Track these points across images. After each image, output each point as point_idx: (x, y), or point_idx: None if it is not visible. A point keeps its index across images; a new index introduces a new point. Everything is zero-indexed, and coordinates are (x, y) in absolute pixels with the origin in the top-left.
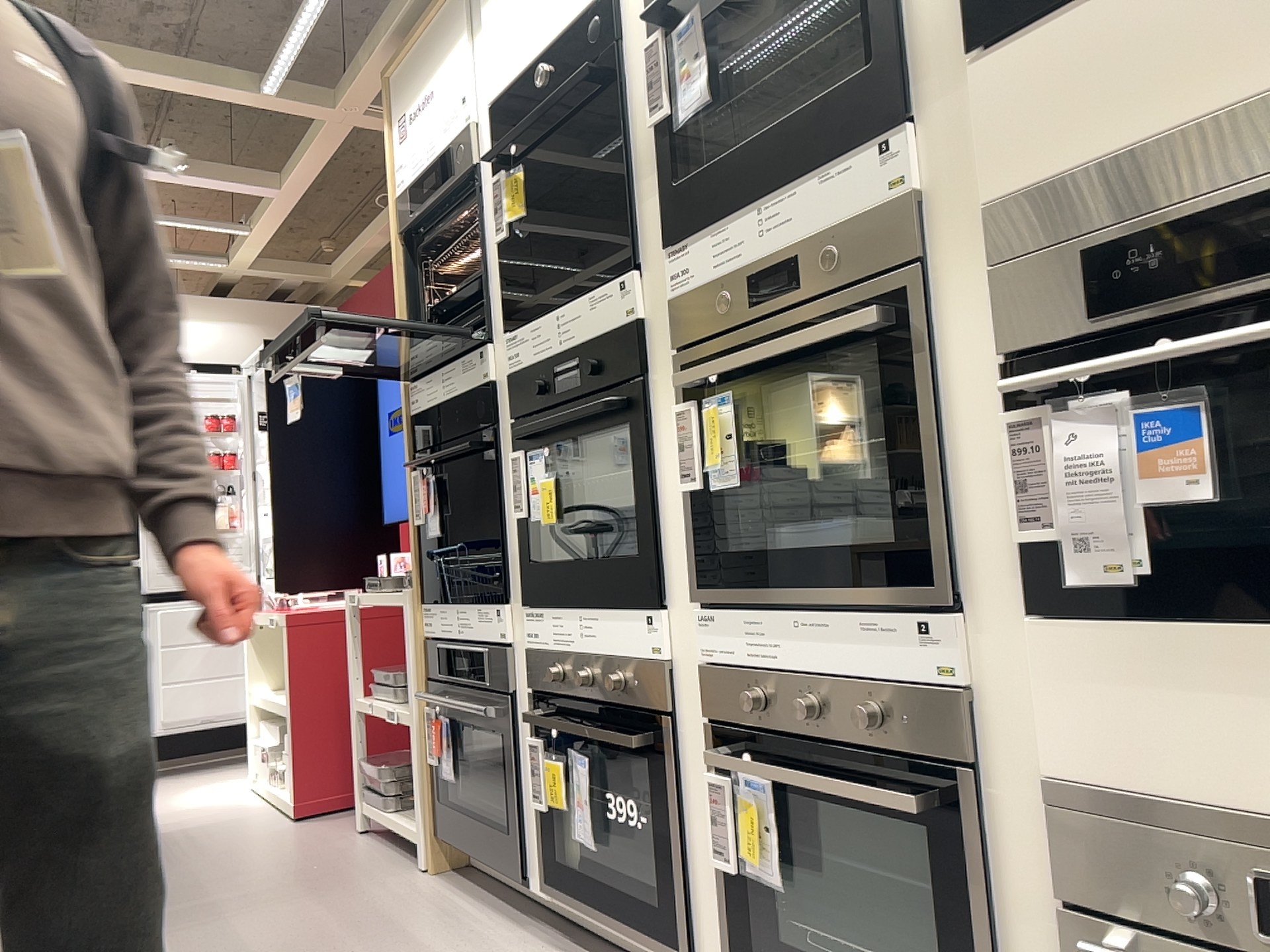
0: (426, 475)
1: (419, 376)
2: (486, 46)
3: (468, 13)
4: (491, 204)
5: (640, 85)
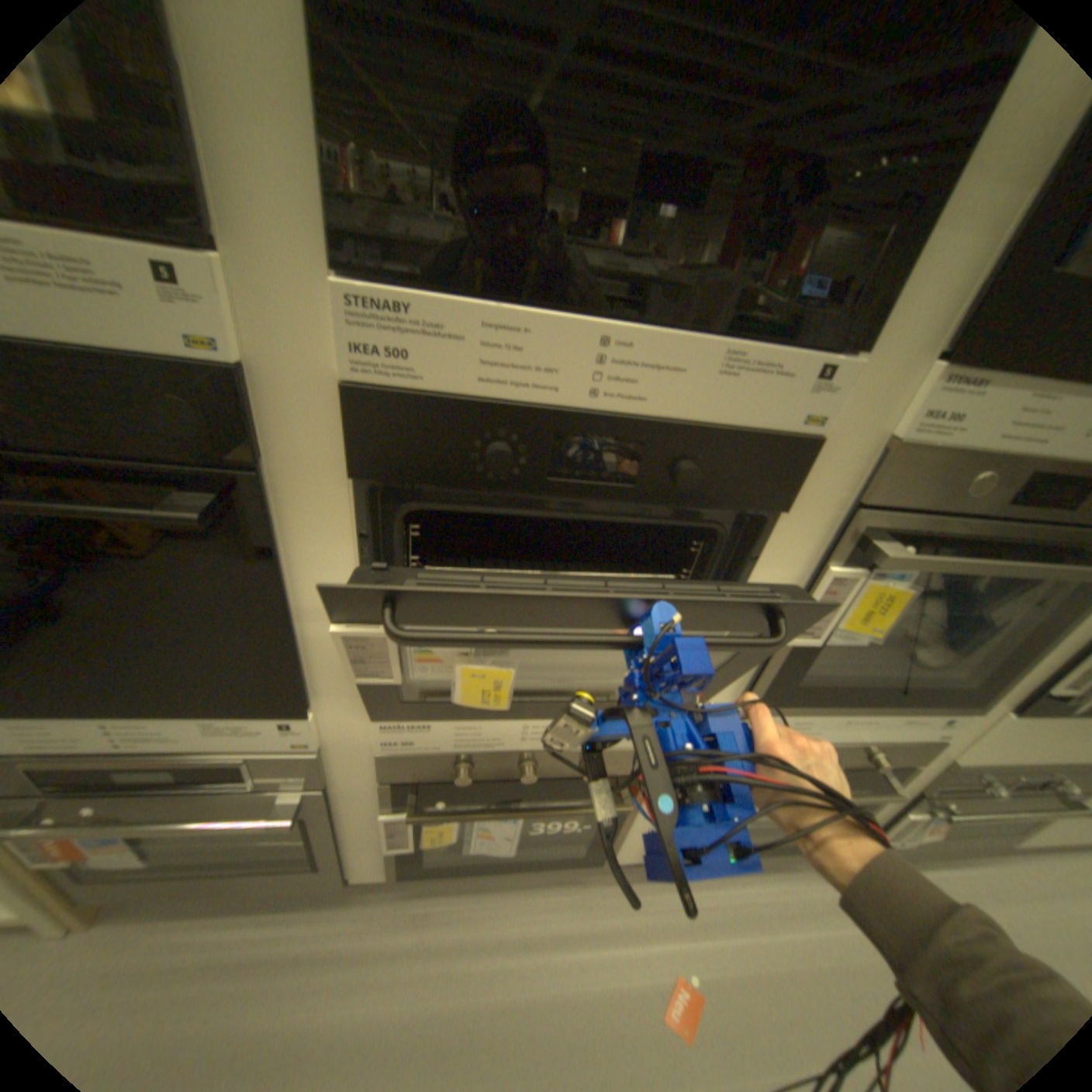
0: None
1: None
2: None
3: None
4: None
5: None
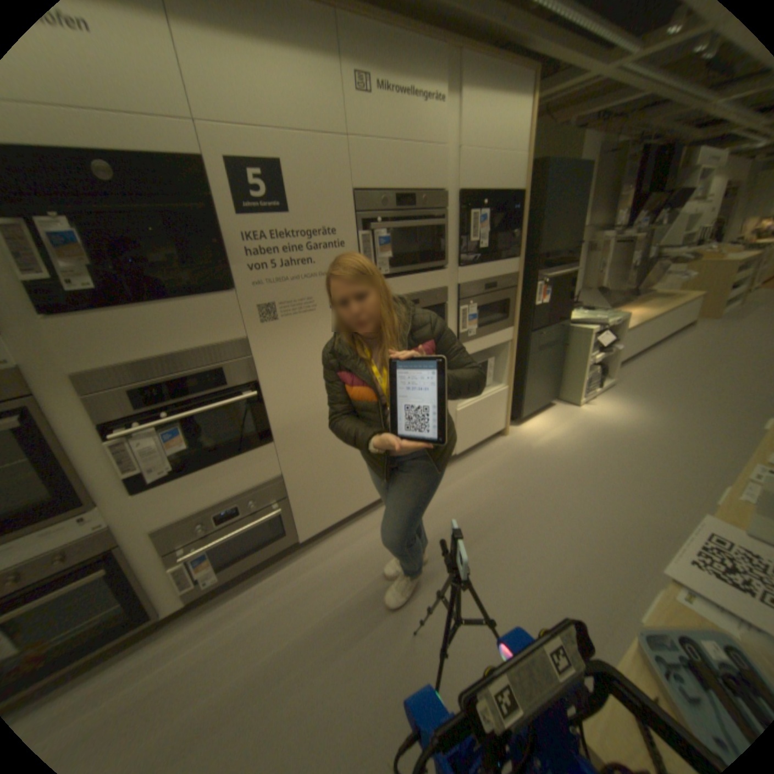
0: None
1: None
2: None
3: None
4: None
5: None
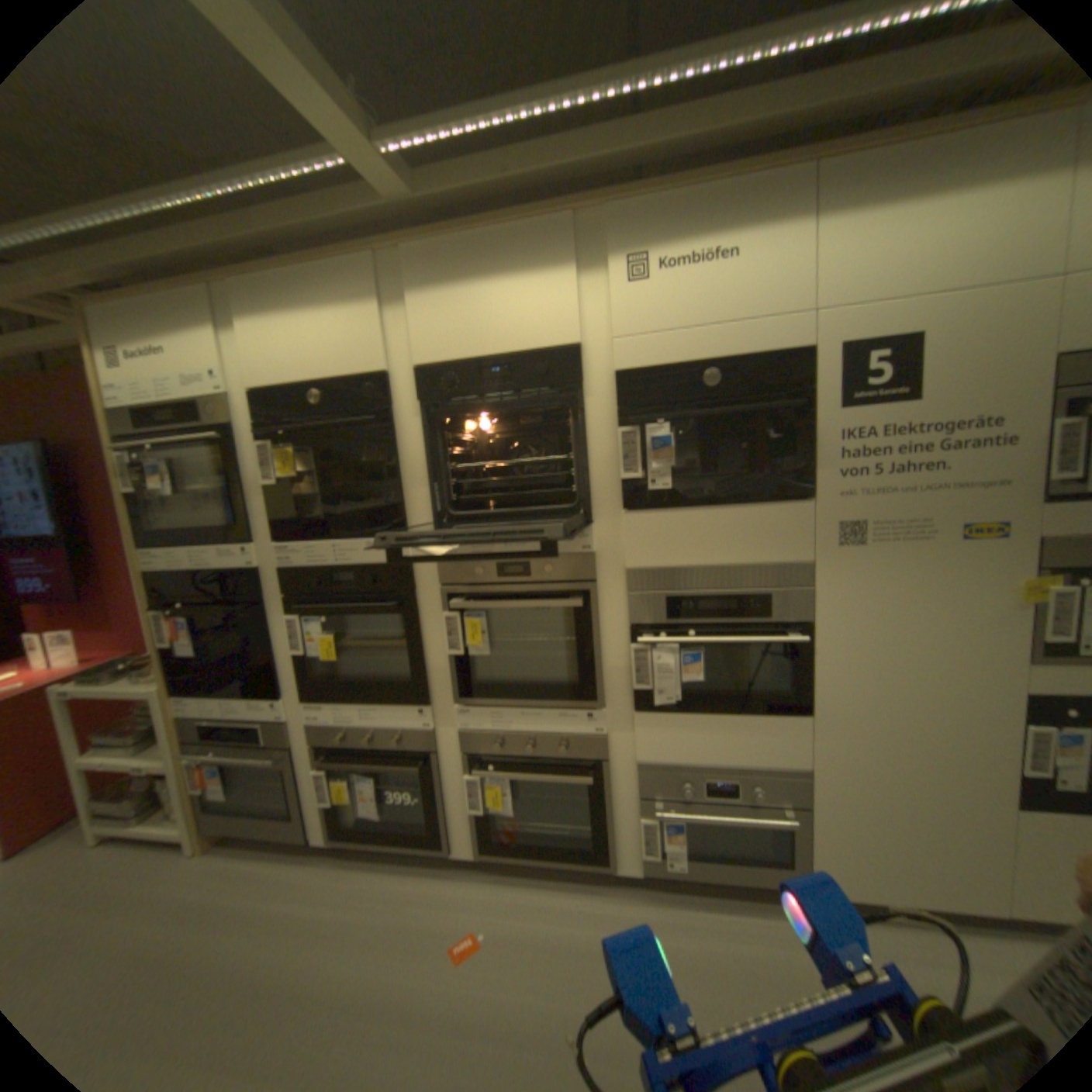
0: (171, 620)
1: (151, 549)
2: (239, 347)
3: (209, 310)
4: (247, 456)
5: (409, 438)
